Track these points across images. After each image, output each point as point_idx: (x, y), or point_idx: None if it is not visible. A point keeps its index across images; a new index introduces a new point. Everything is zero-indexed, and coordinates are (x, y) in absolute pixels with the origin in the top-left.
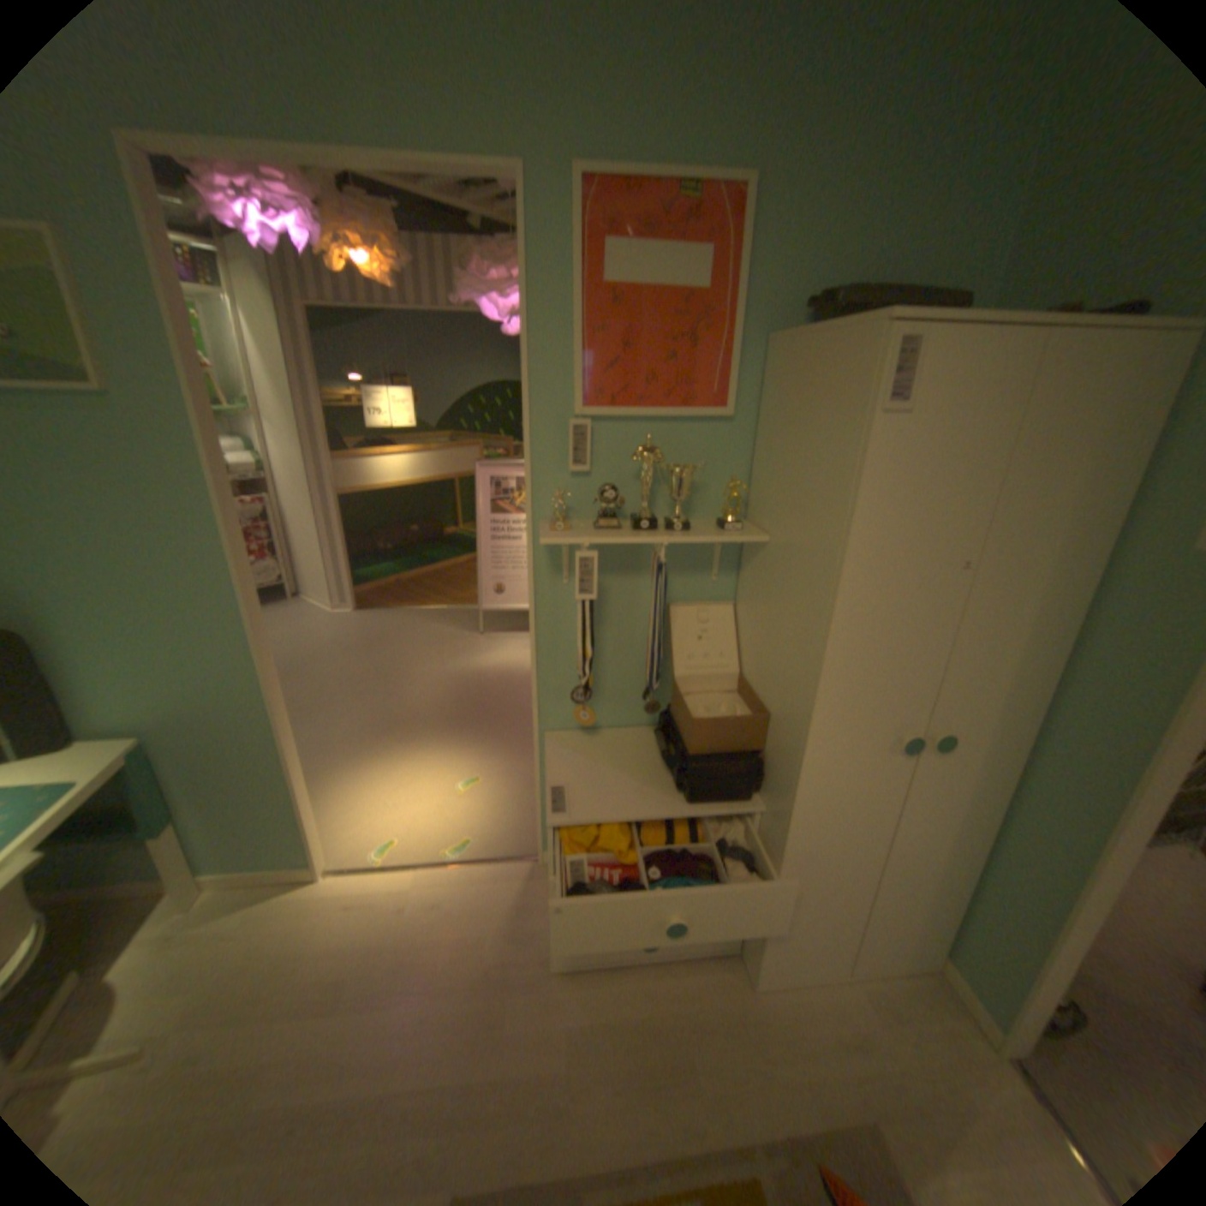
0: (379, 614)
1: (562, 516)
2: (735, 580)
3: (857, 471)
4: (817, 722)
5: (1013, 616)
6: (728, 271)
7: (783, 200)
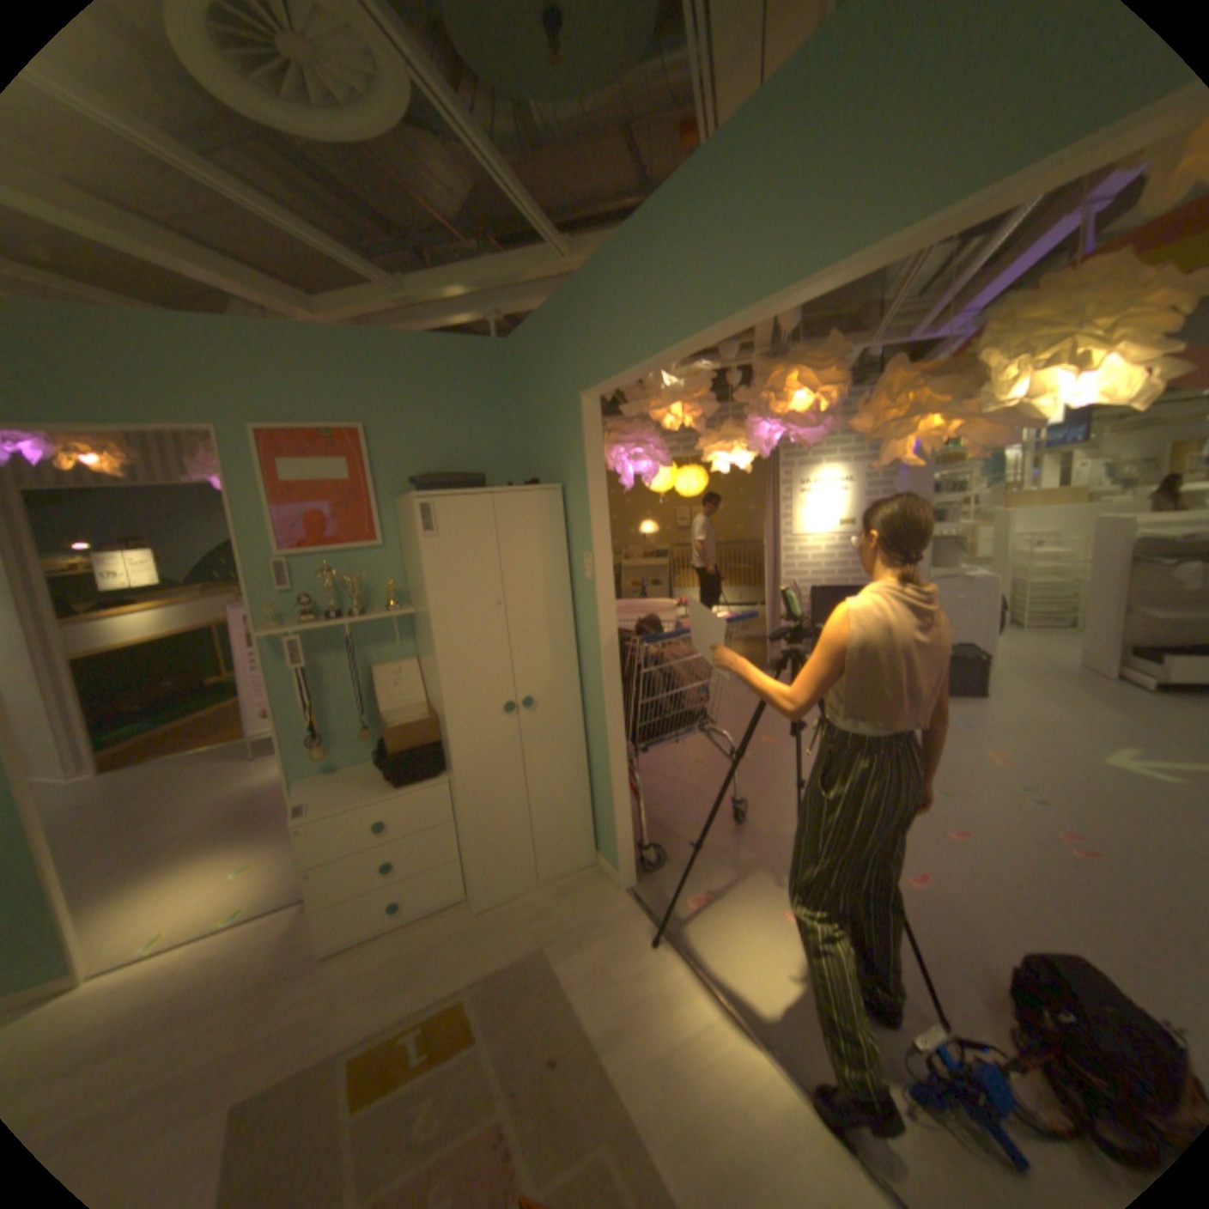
0: (130, 772)
1: (273, 620)
2: (413, 644)
3: (422, 567)
4: (445, 705)
5: (534, 626)
6: (358, 472)
7: (382, 436)
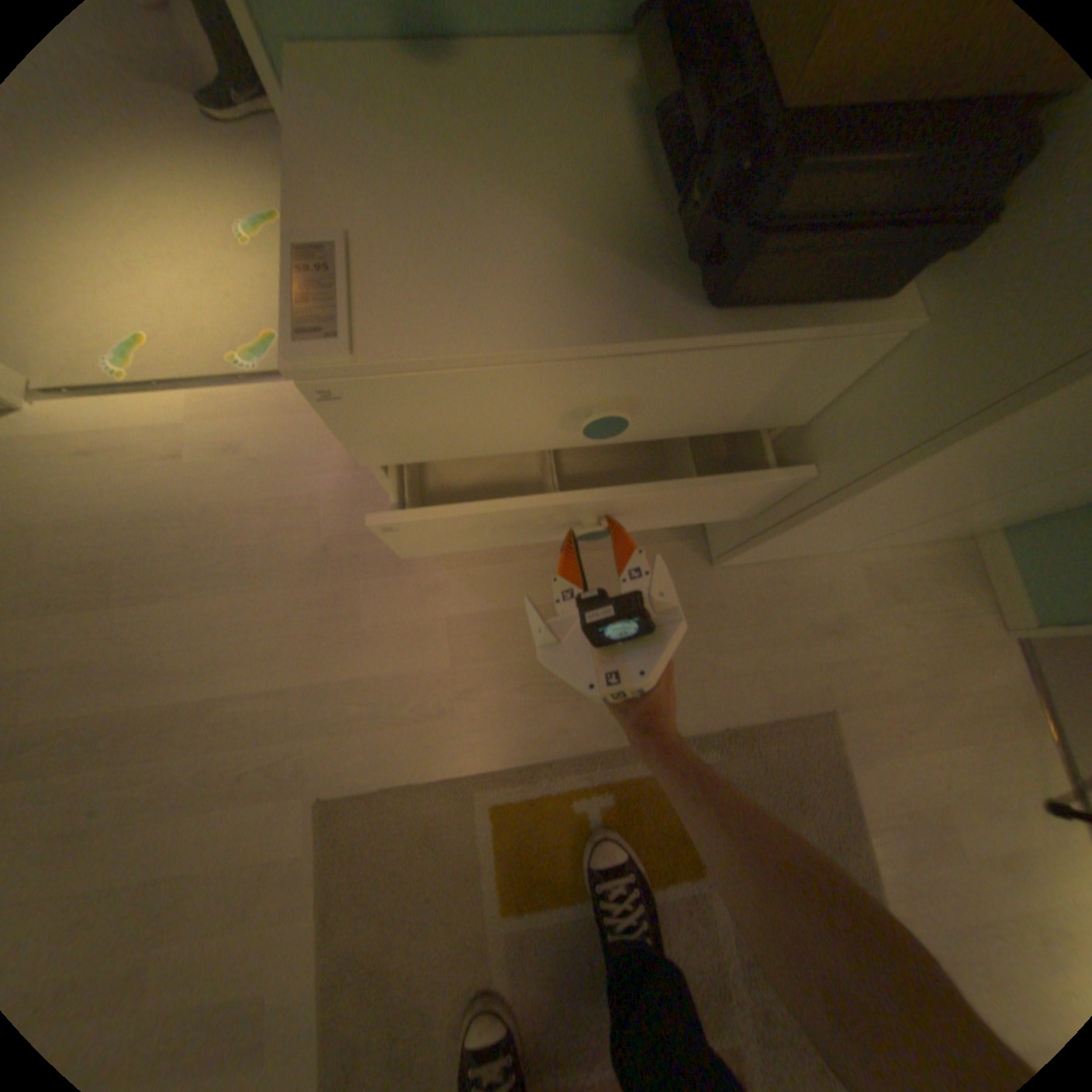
0: None
1: None
2: None
3: None
4: None
5: None
6: None
7: None
